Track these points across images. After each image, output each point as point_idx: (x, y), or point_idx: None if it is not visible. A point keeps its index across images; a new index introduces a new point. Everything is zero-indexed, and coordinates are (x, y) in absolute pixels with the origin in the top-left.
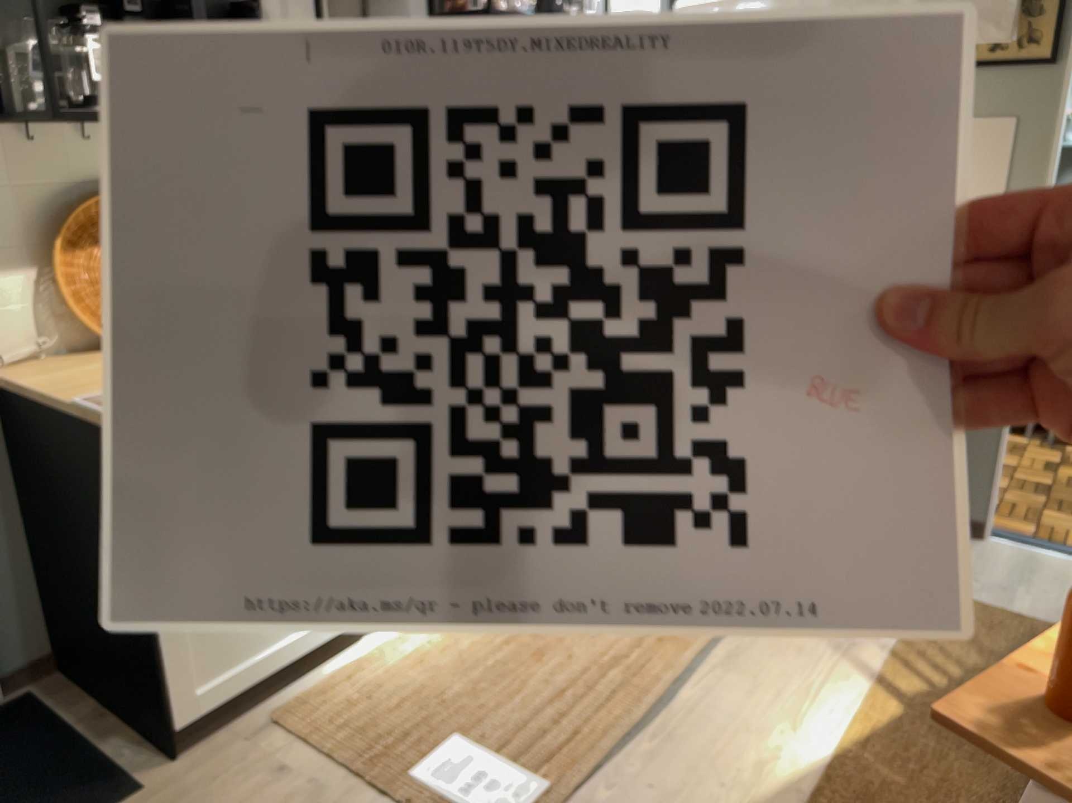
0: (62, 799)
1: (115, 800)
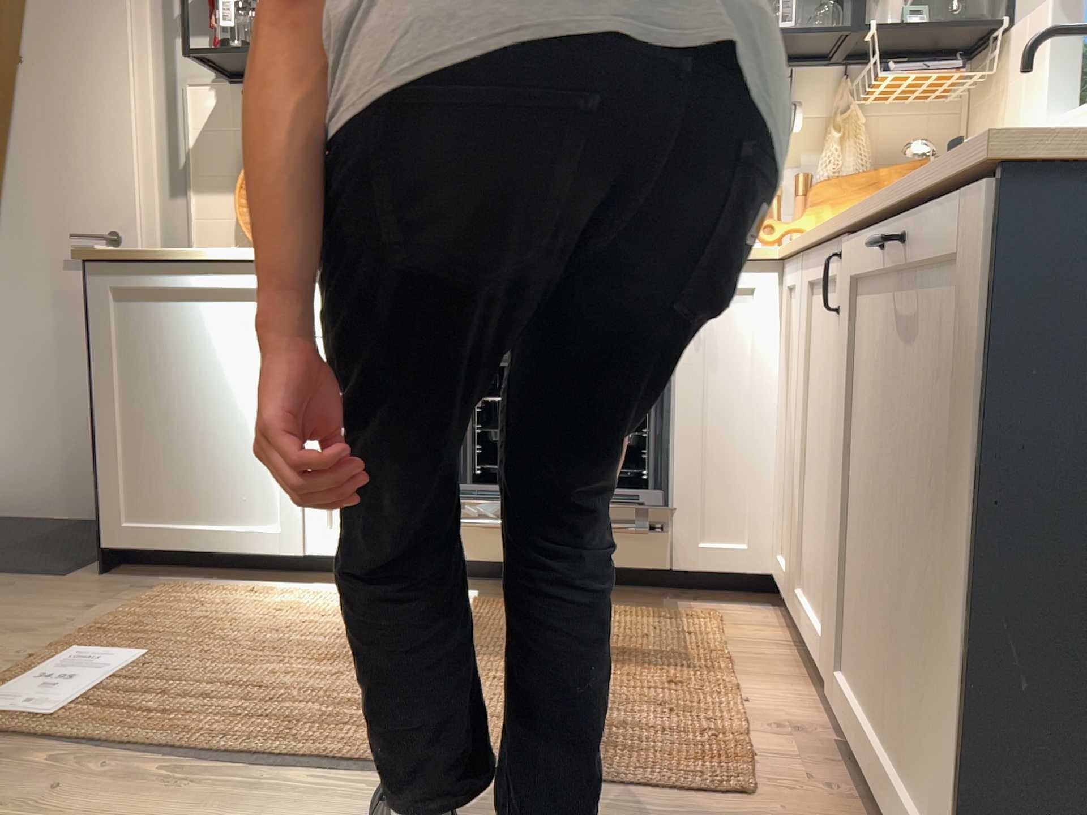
0: (52, 560)
1: (49, 572)
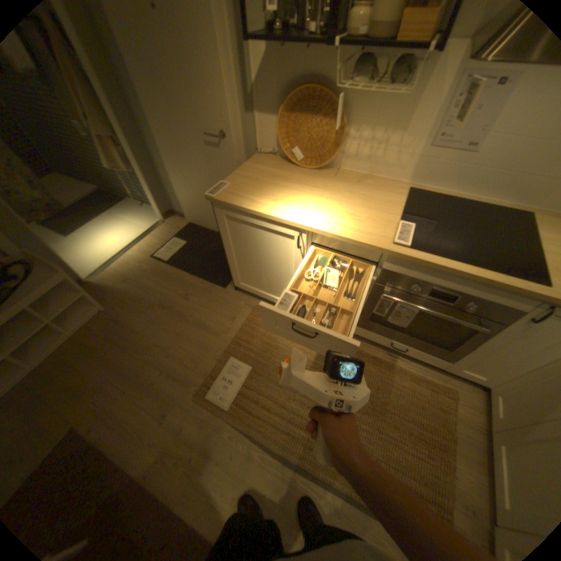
0: (220, 273)
1: (220, 284)
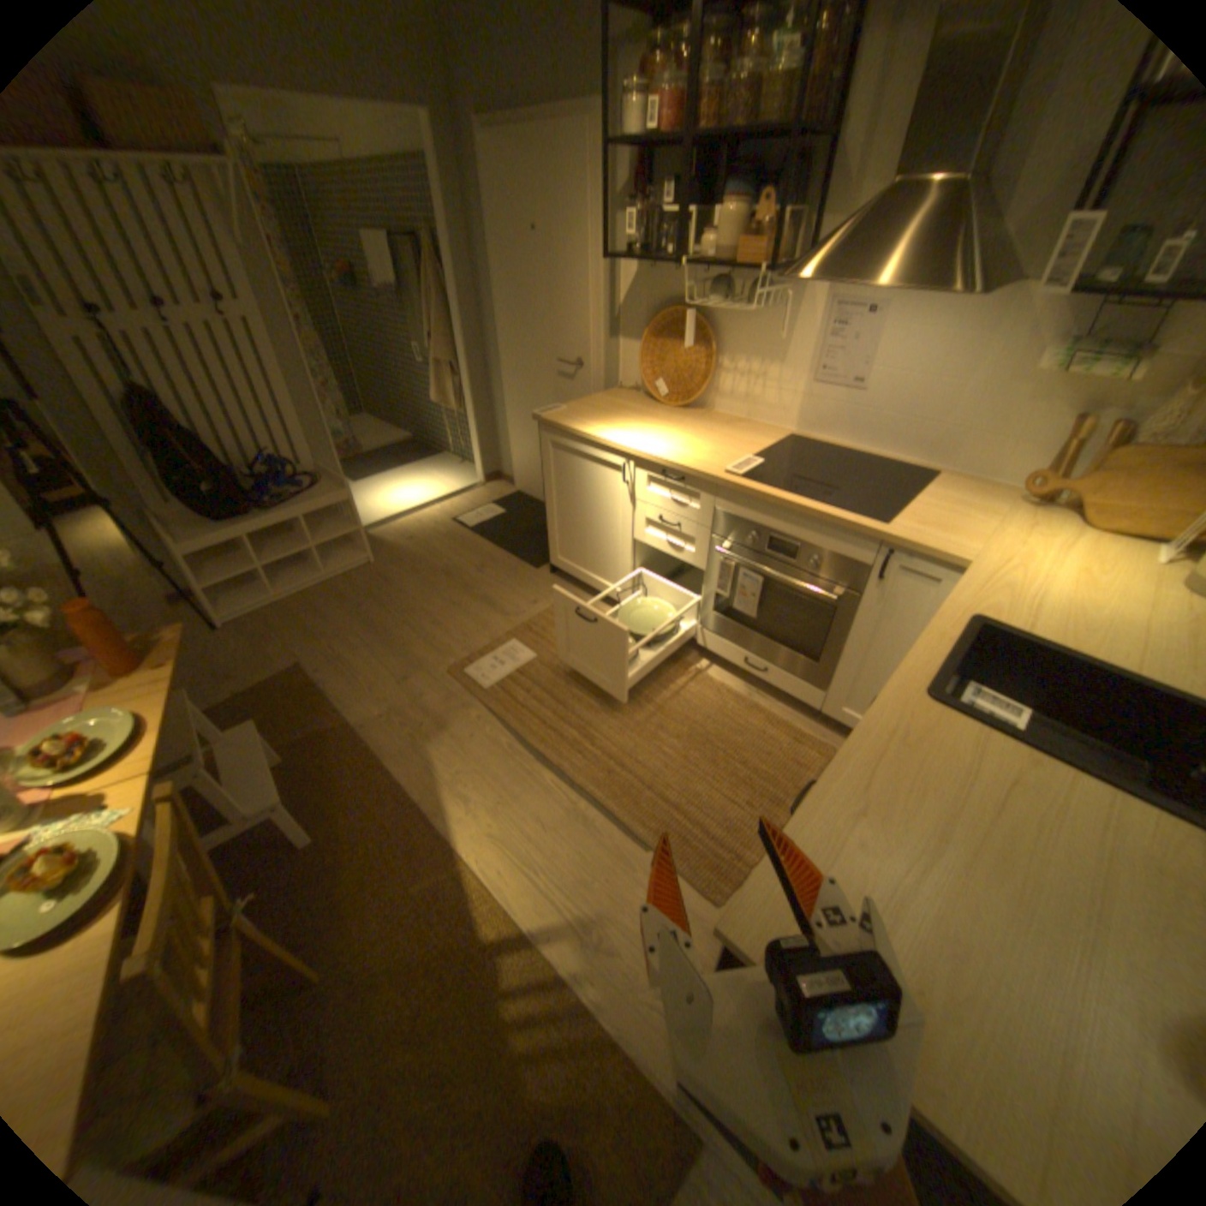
0: (538, 552)
1: (533, 564)
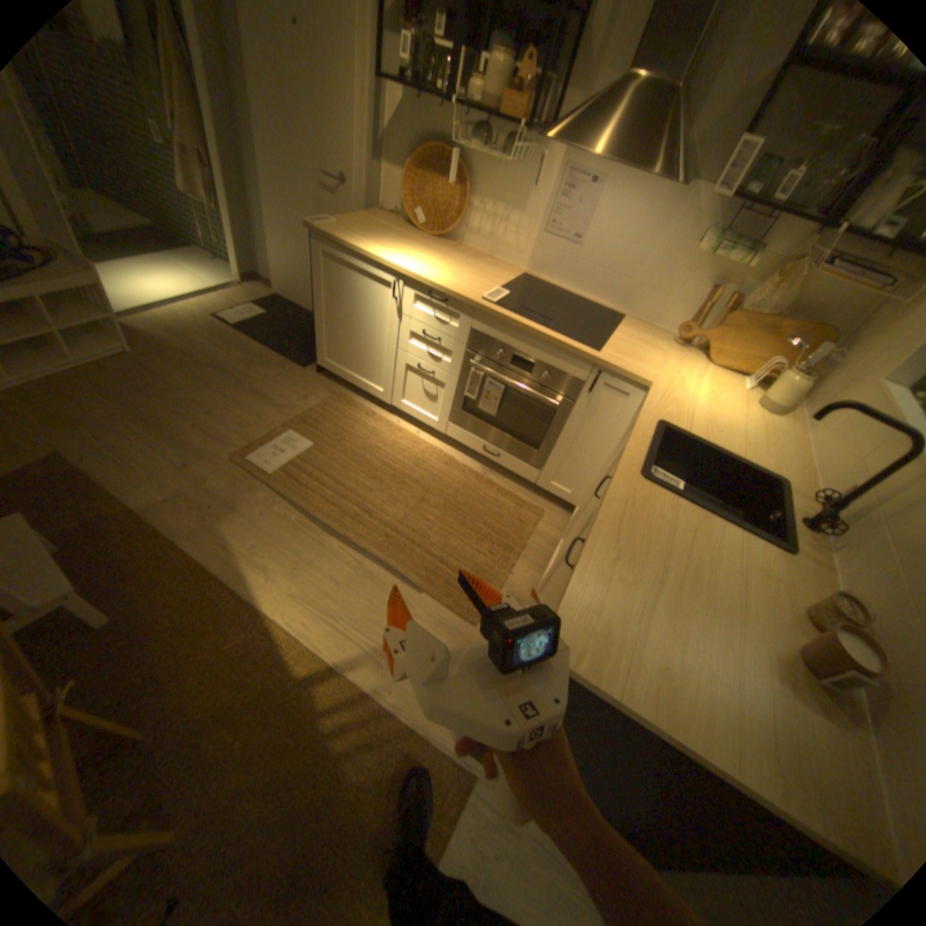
0: (303, 354)
1: (299, 364)
